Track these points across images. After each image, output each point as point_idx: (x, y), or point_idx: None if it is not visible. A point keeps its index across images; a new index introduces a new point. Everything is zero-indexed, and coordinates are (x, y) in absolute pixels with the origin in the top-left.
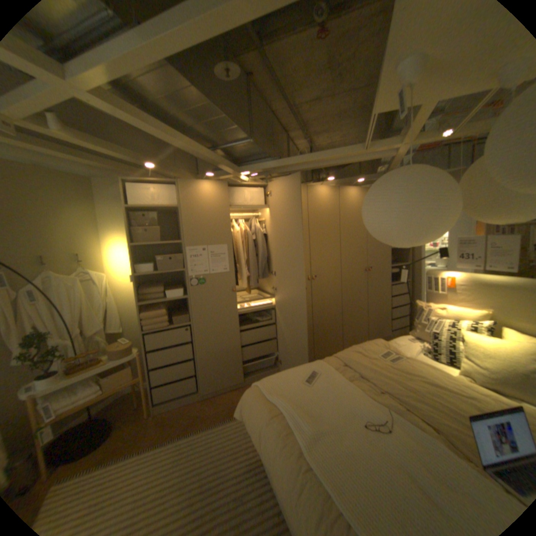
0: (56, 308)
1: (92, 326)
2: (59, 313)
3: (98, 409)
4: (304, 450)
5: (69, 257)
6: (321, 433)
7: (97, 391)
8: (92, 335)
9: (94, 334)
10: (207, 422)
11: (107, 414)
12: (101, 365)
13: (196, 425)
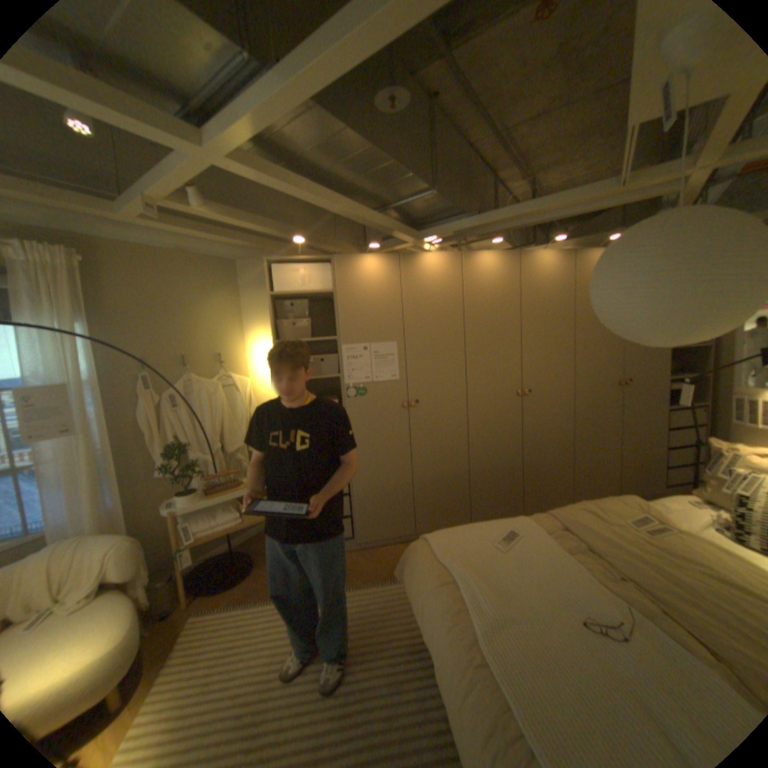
0: (196, 416)
1: (234, 441)
2: (199, 422)
3: (239, 541)
4: (480, 638)
5: (211, 358)
6: (509, 620)
7: (236, 519)
8: (234, 452)
9: (236, 451)
10: (363, 579)
11: (249, 549)
12: (241, 489)
13: (349, 581)
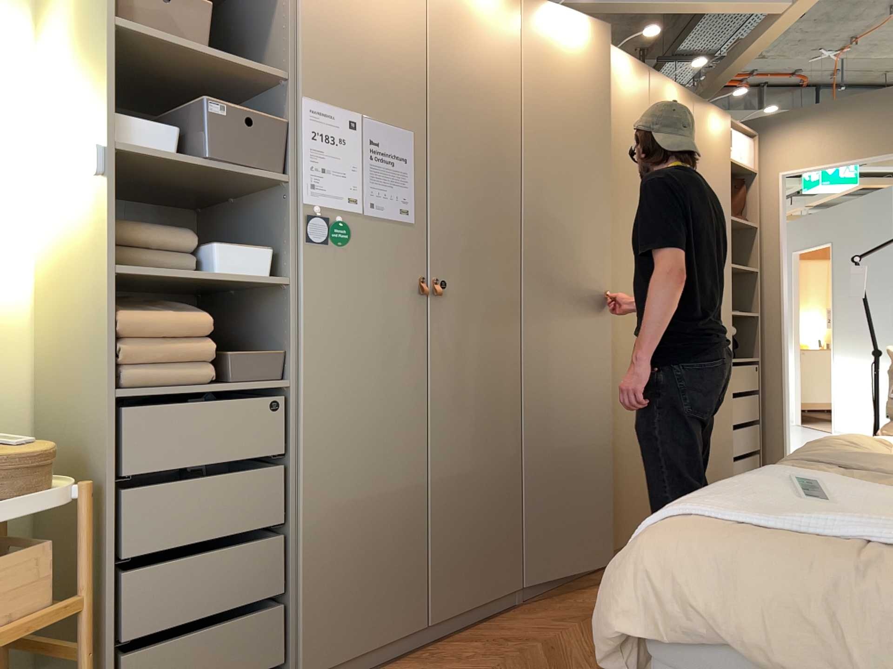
0: None
1: None
2: None
3: None
4: None
5: None
6: None
7: None
8: None
9: None
10: None
11: None
12: None
13: None
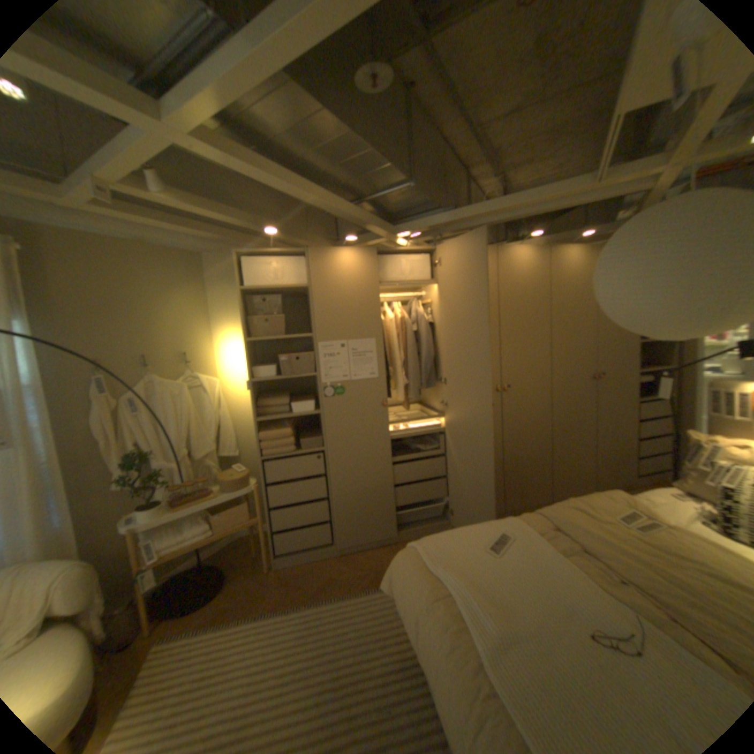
0: (161, 421)
1: (203, 446)
2: (164, 427)
3: (210, 553)
4: (486, 661)
5: (177, 357)
6: (514, 637)
7: (207, 531)
8: (203, 457)
9: (205, 456)
10: (345, 587)
11: (221, 560)
12: (211, 498)
13: (331, 591)
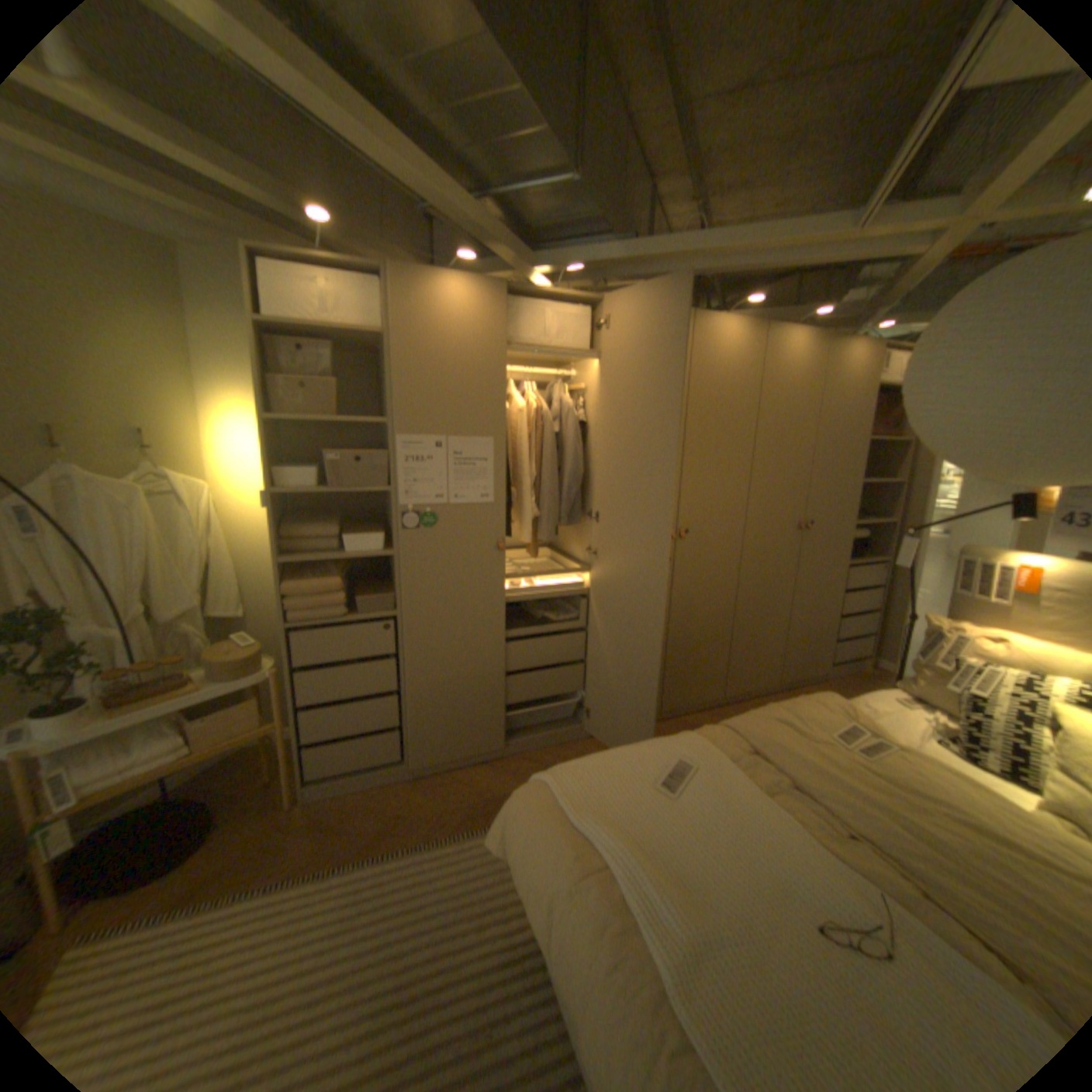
0: (87, 552)
1: (174, 599)
2: (92, 566)
3: (185, 777)
4: (671, 987)
5: (123, 436)
6: (709, 938)
7: (178, 748)
8: (175, 619)
9: (179, 617)
10: (420, 831)
11: (206, 790)
12: (188, 692)
13: (396, 837)
